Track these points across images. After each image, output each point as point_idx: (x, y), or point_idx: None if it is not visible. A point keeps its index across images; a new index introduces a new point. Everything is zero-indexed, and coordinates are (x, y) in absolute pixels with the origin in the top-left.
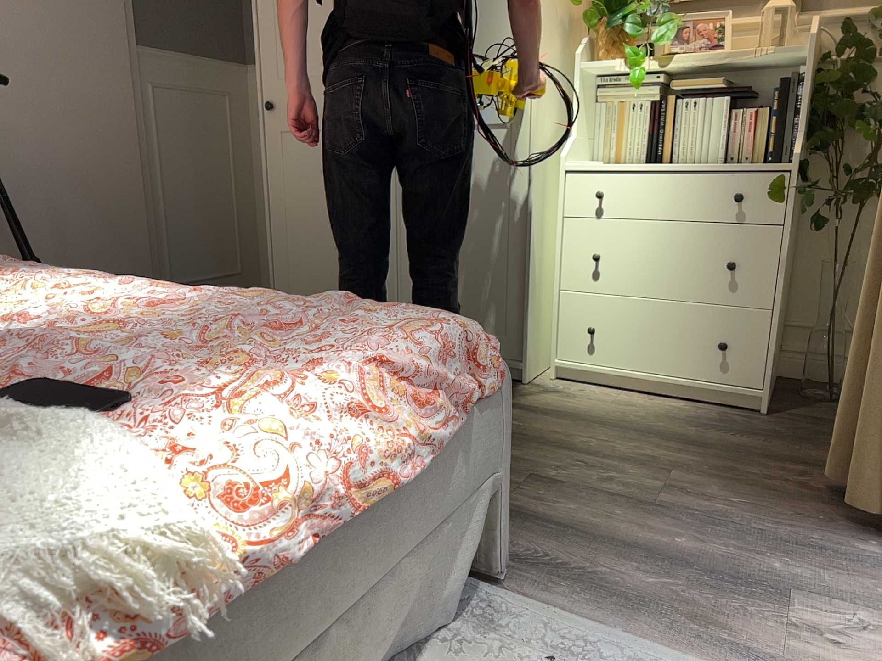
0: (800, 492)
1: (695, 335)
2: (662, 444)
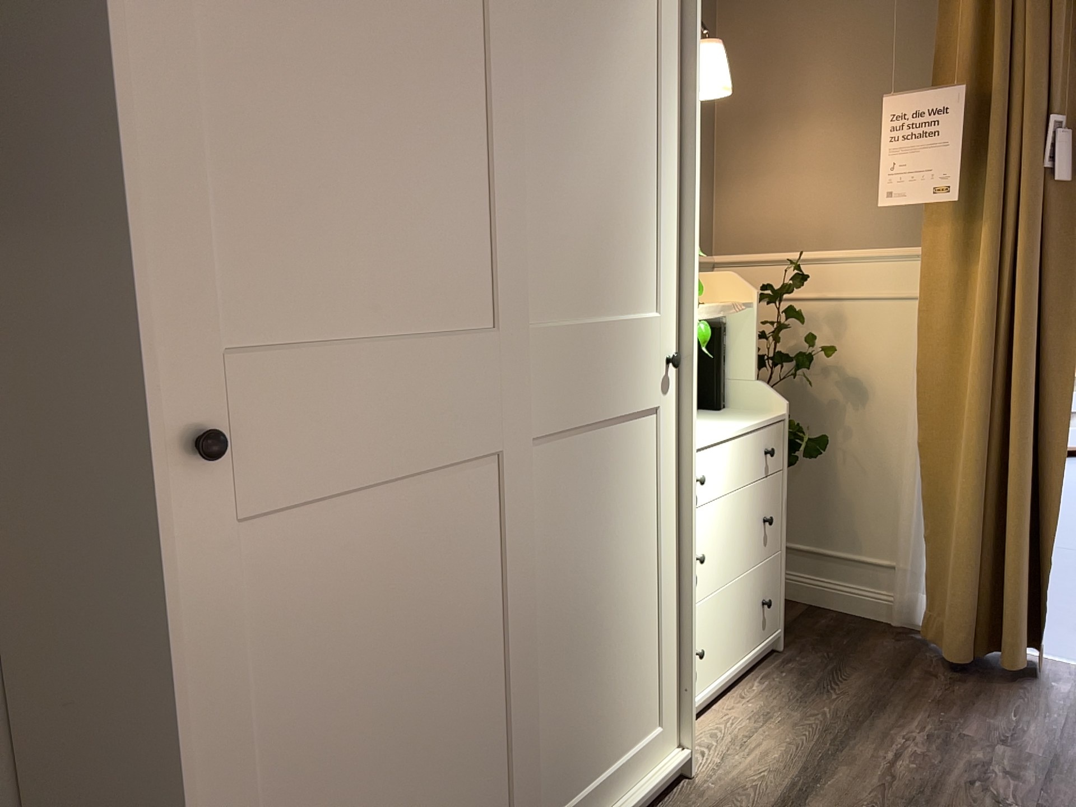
0: (963, 684)
1: (752, 603)
2: (883, 722)
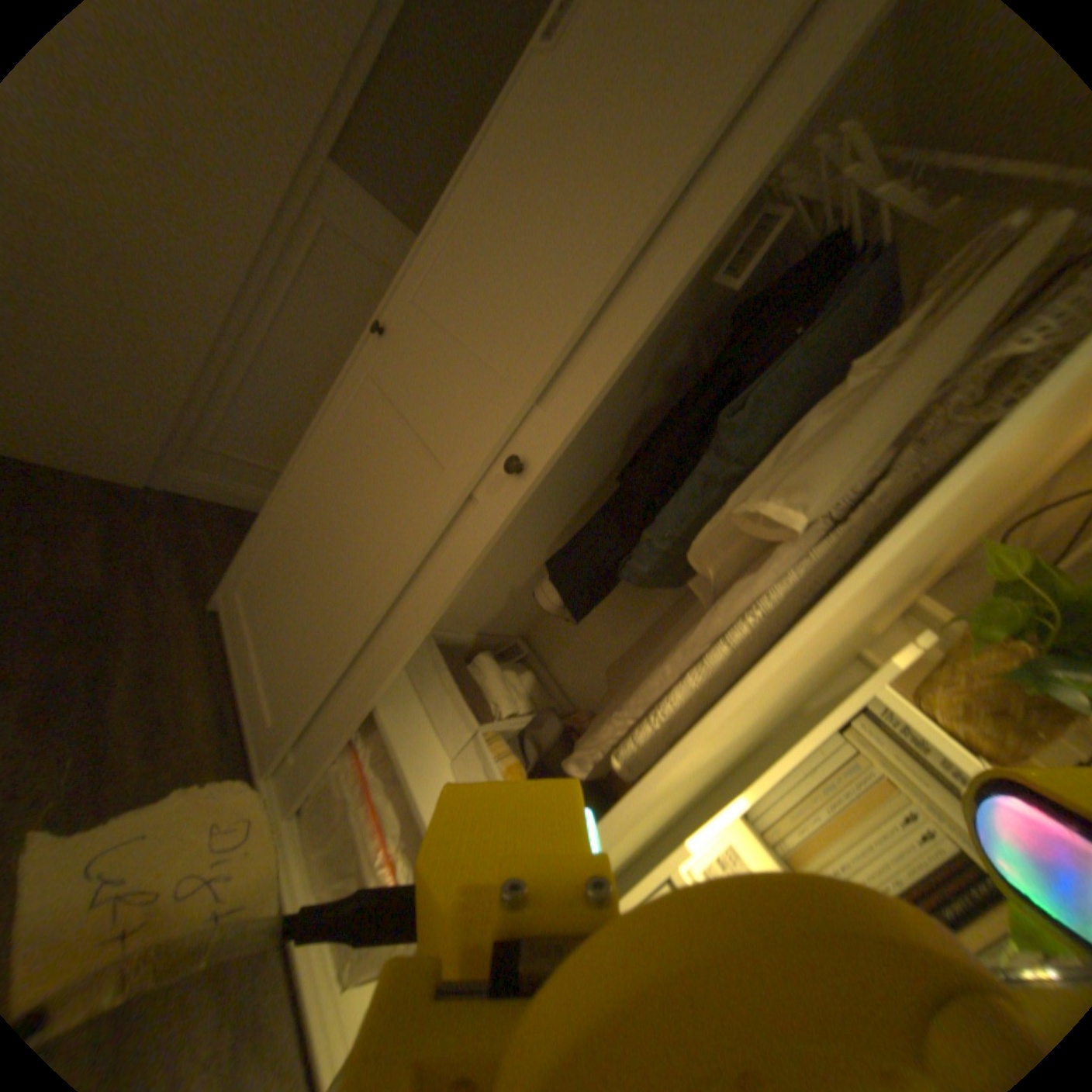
0: None
1: None
2: None
